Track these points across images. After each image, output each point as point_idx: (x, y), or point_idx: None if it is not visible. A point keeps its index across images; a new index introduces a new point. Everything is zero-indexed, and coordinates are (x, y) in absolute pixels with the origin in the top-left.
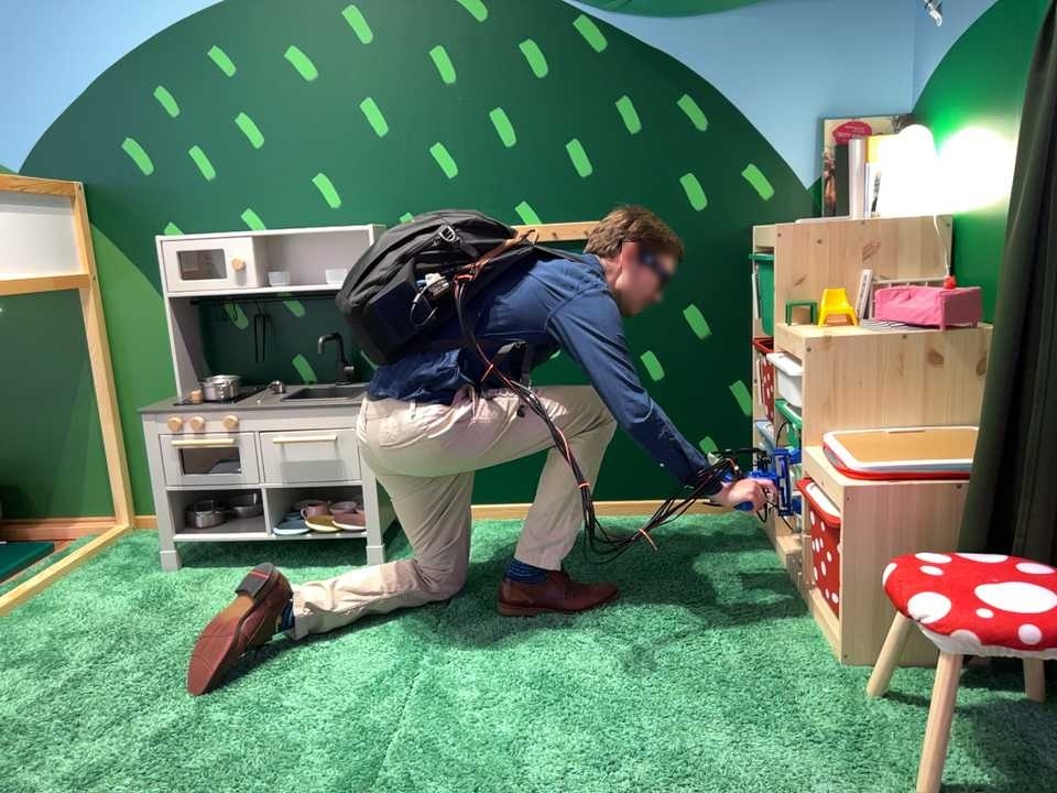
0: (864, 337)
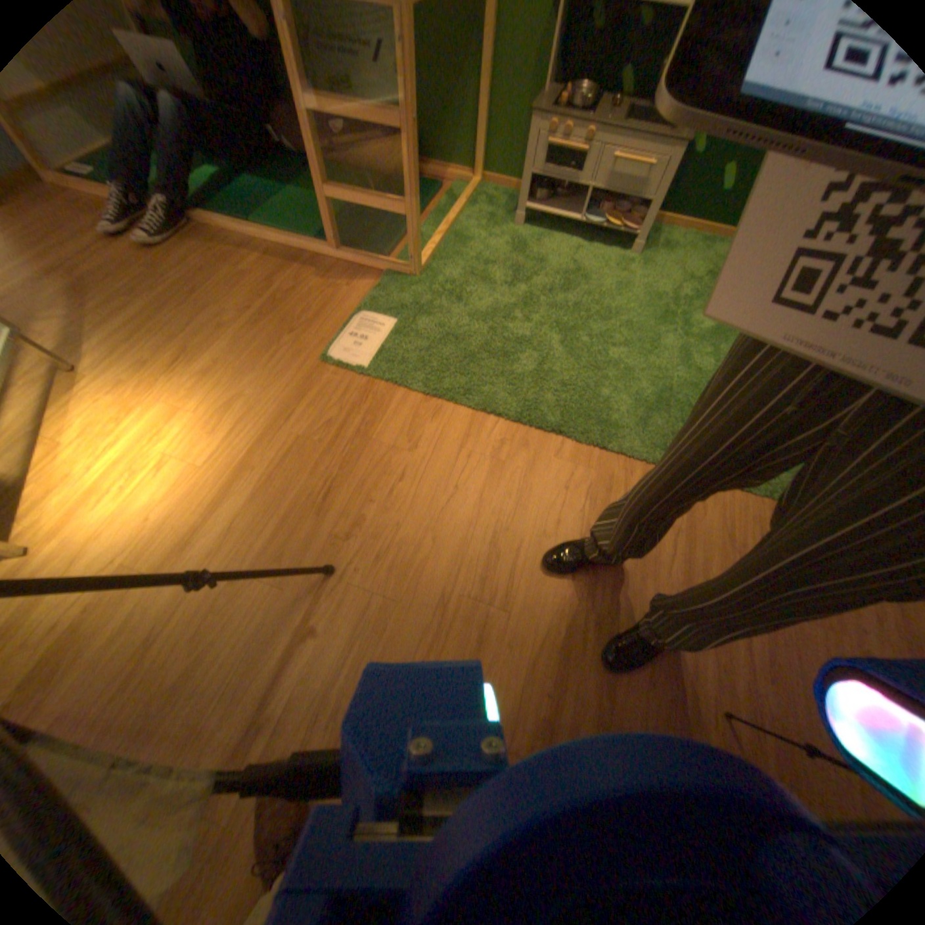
0: None
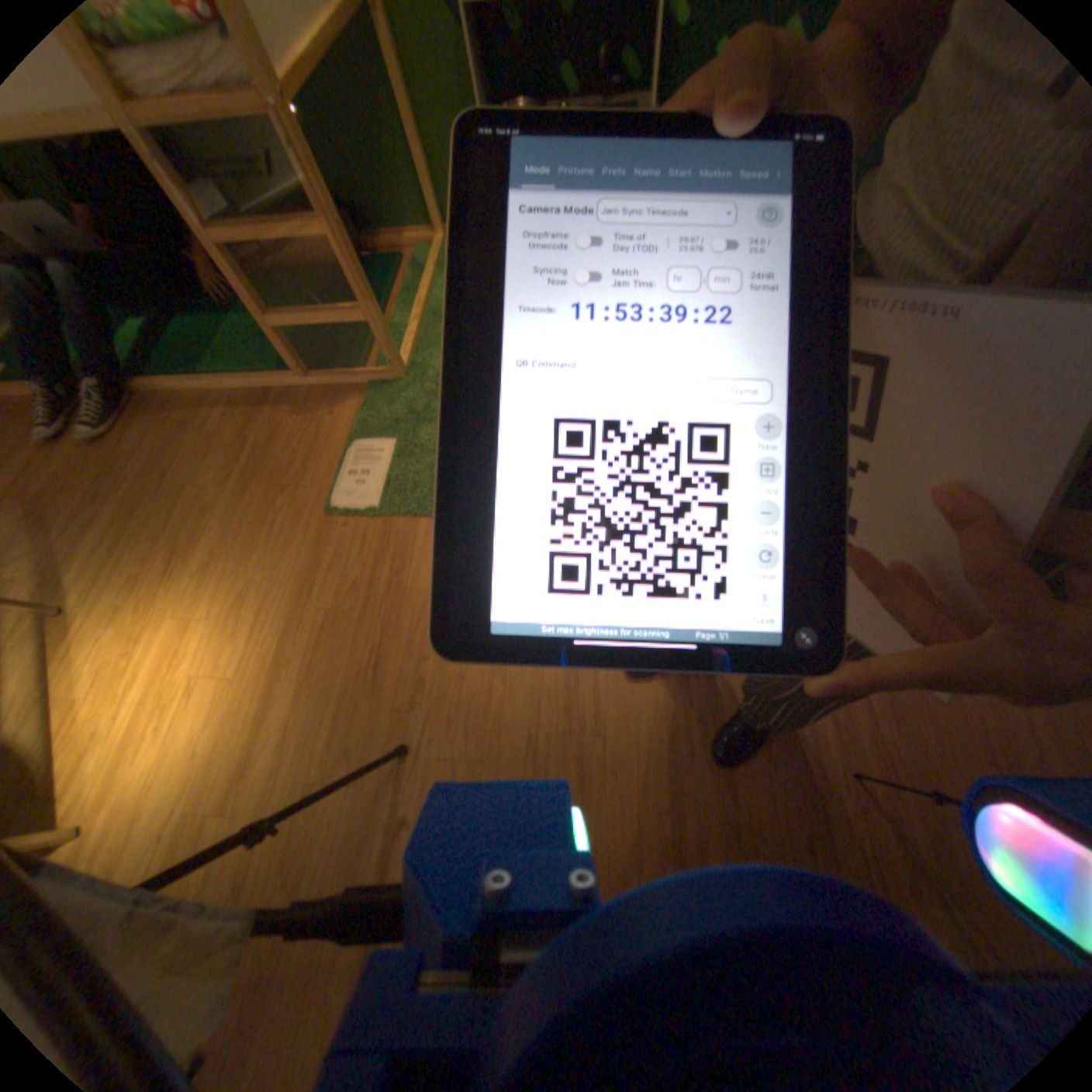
0: None
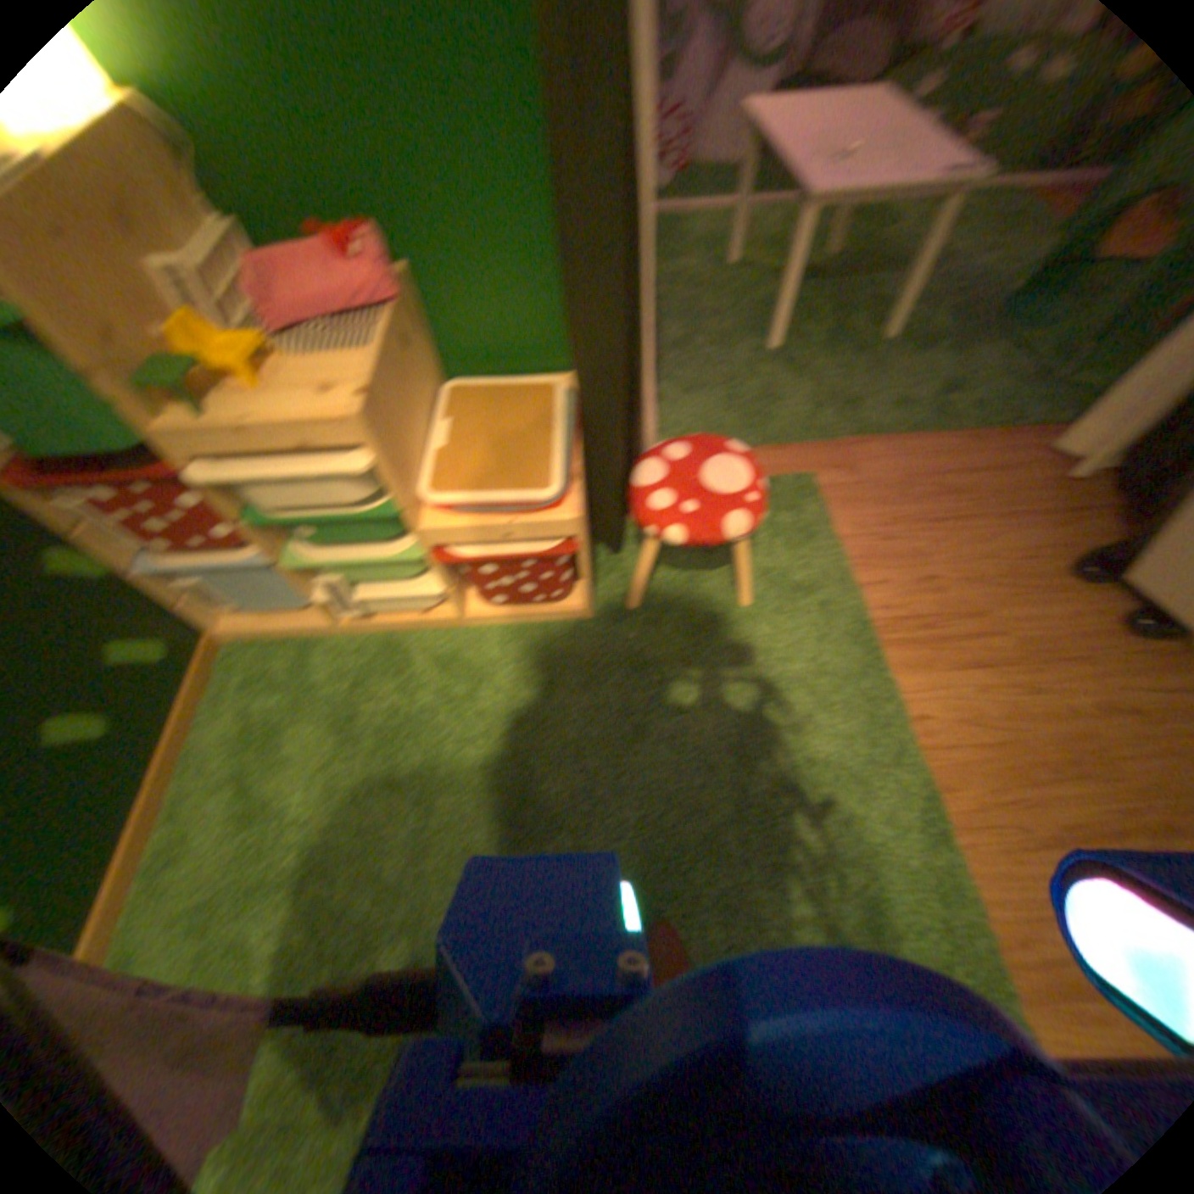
0: (370, 357)
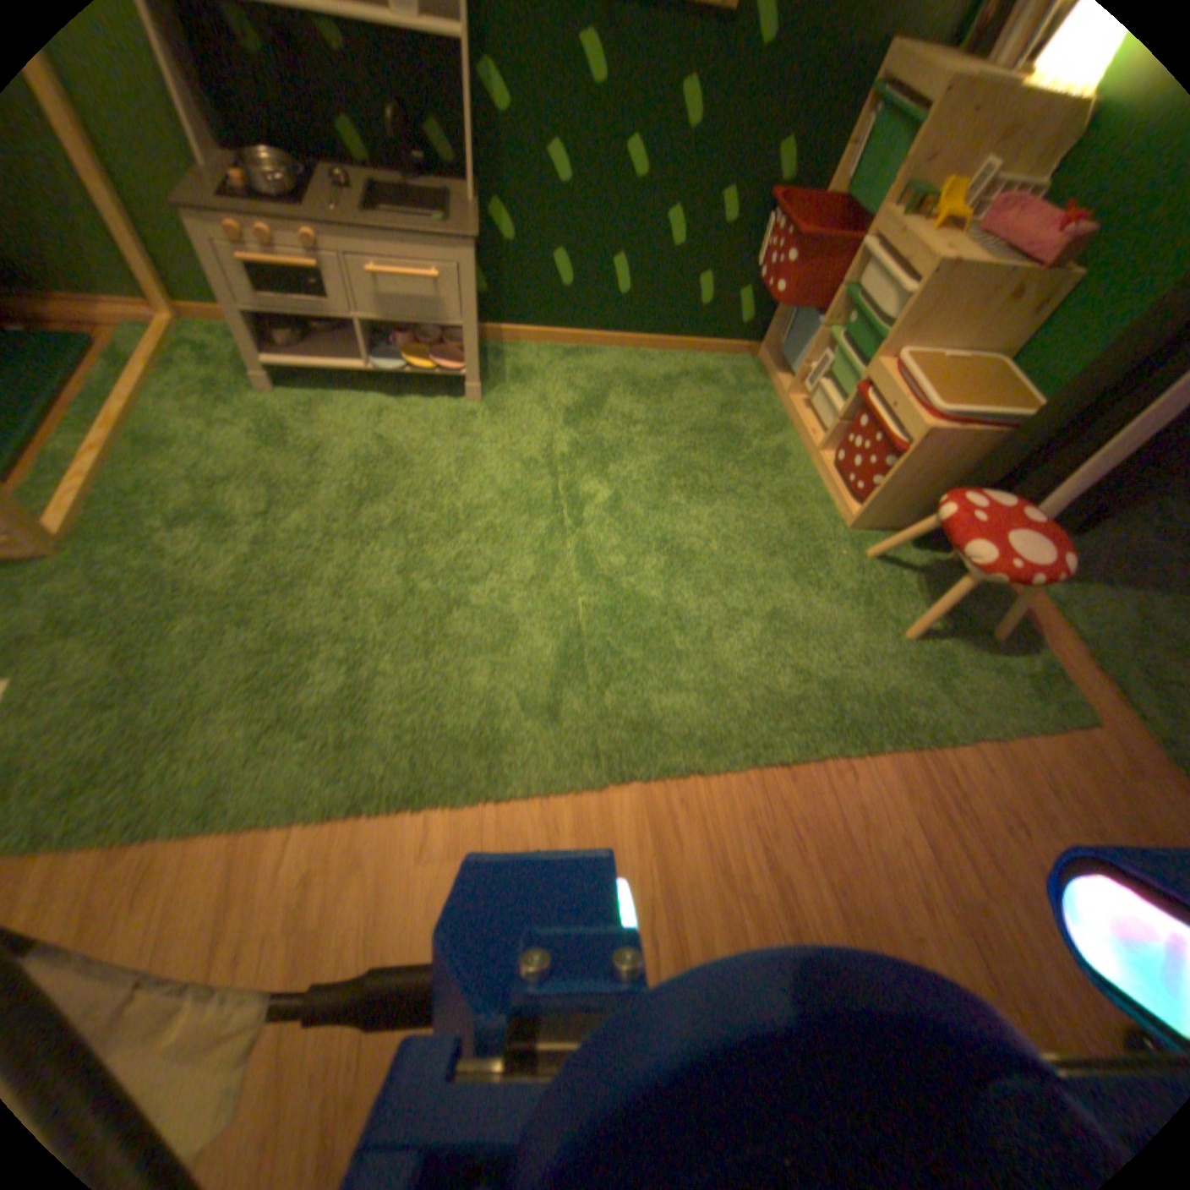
0: (980, 263)
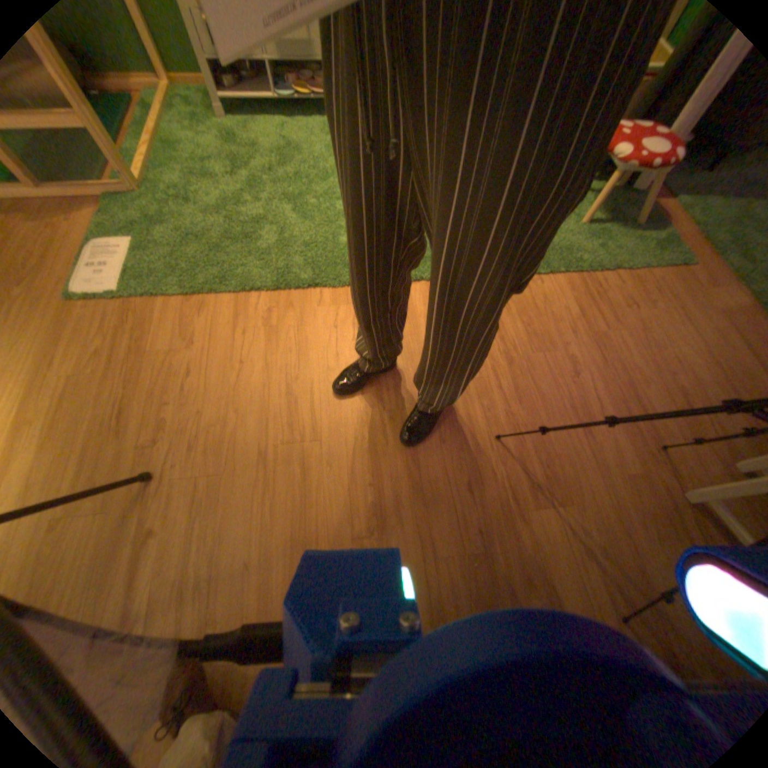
0: None
